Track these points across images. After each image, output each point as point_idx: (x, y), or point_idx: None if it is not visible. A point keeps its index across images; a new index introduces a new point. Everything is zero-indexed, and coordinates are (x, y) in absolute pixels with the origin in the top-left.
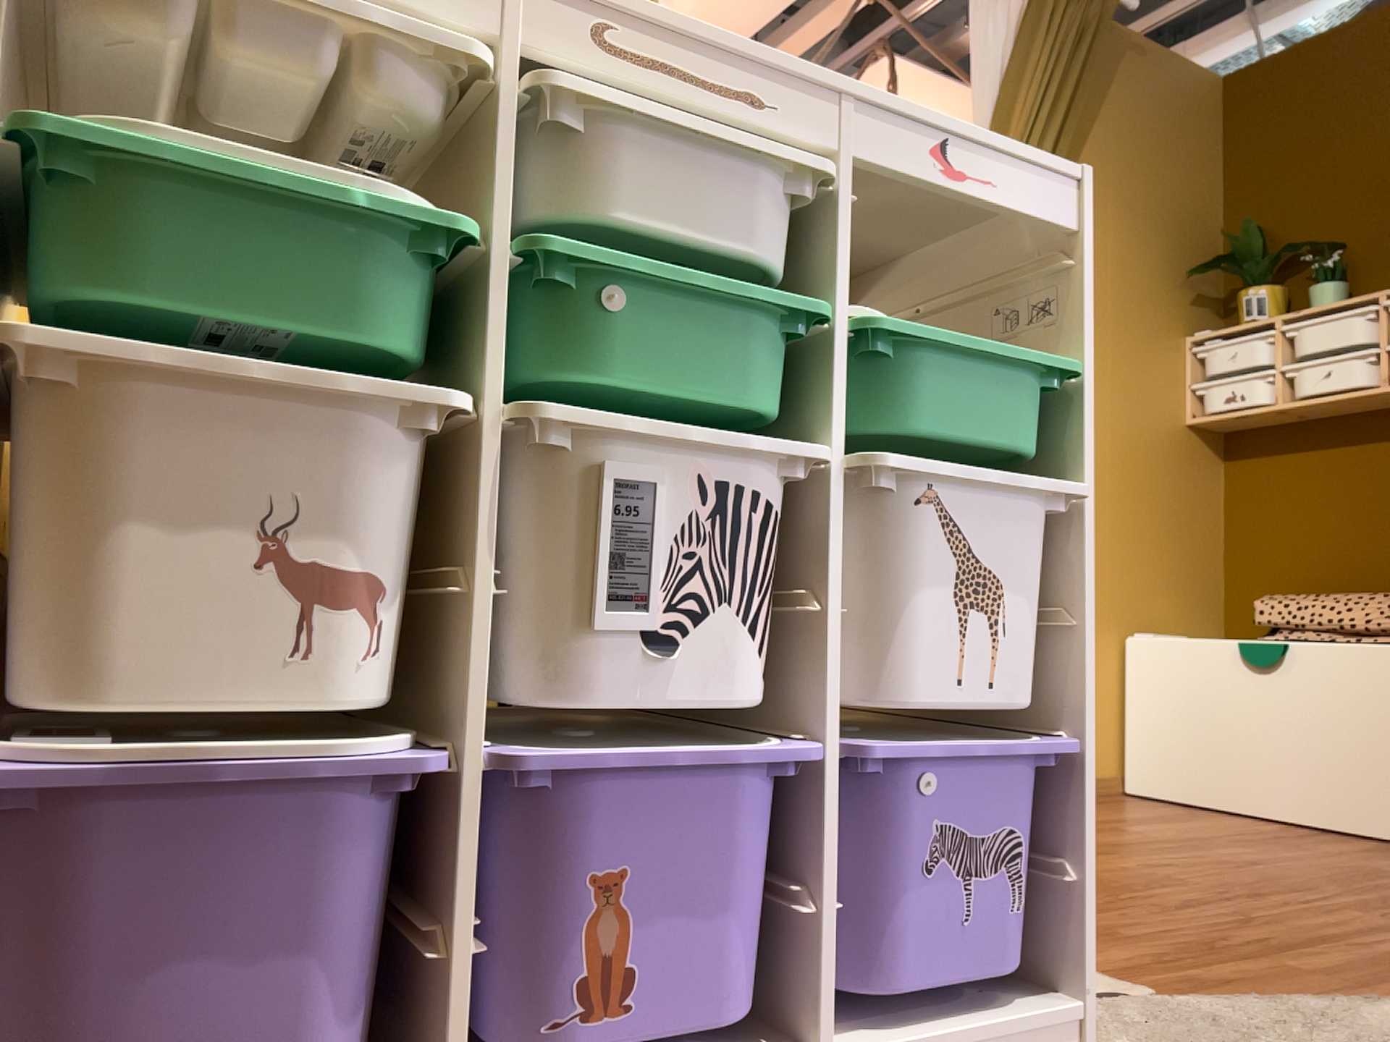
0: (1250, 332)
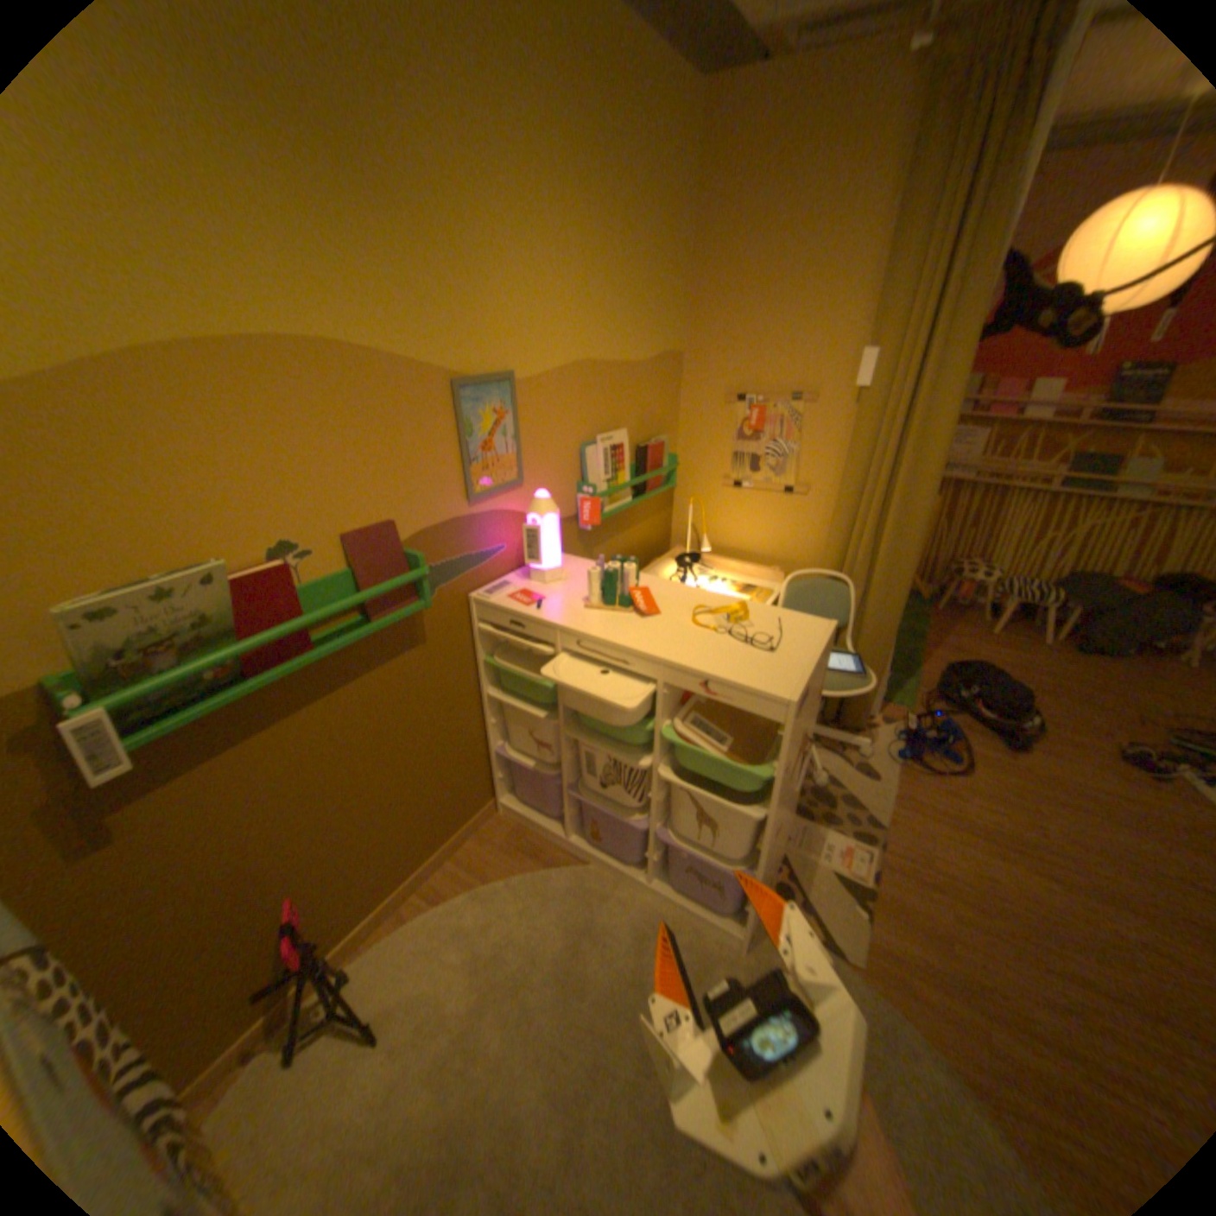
0: None
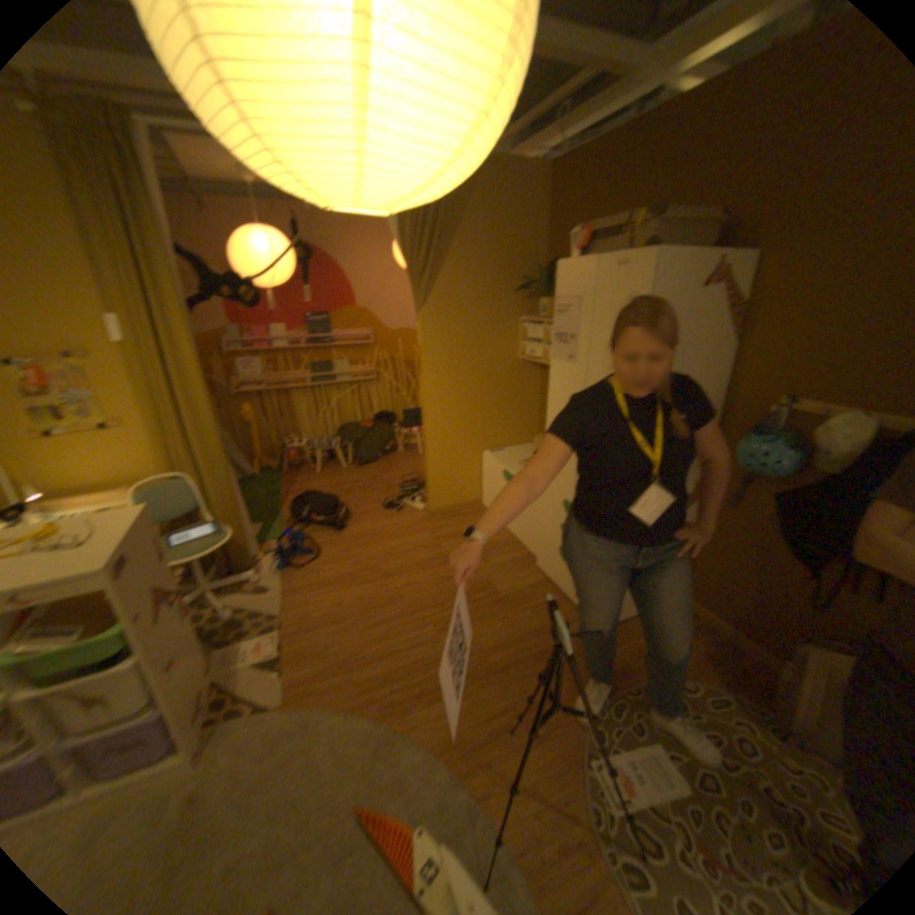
0: (543, 322)
